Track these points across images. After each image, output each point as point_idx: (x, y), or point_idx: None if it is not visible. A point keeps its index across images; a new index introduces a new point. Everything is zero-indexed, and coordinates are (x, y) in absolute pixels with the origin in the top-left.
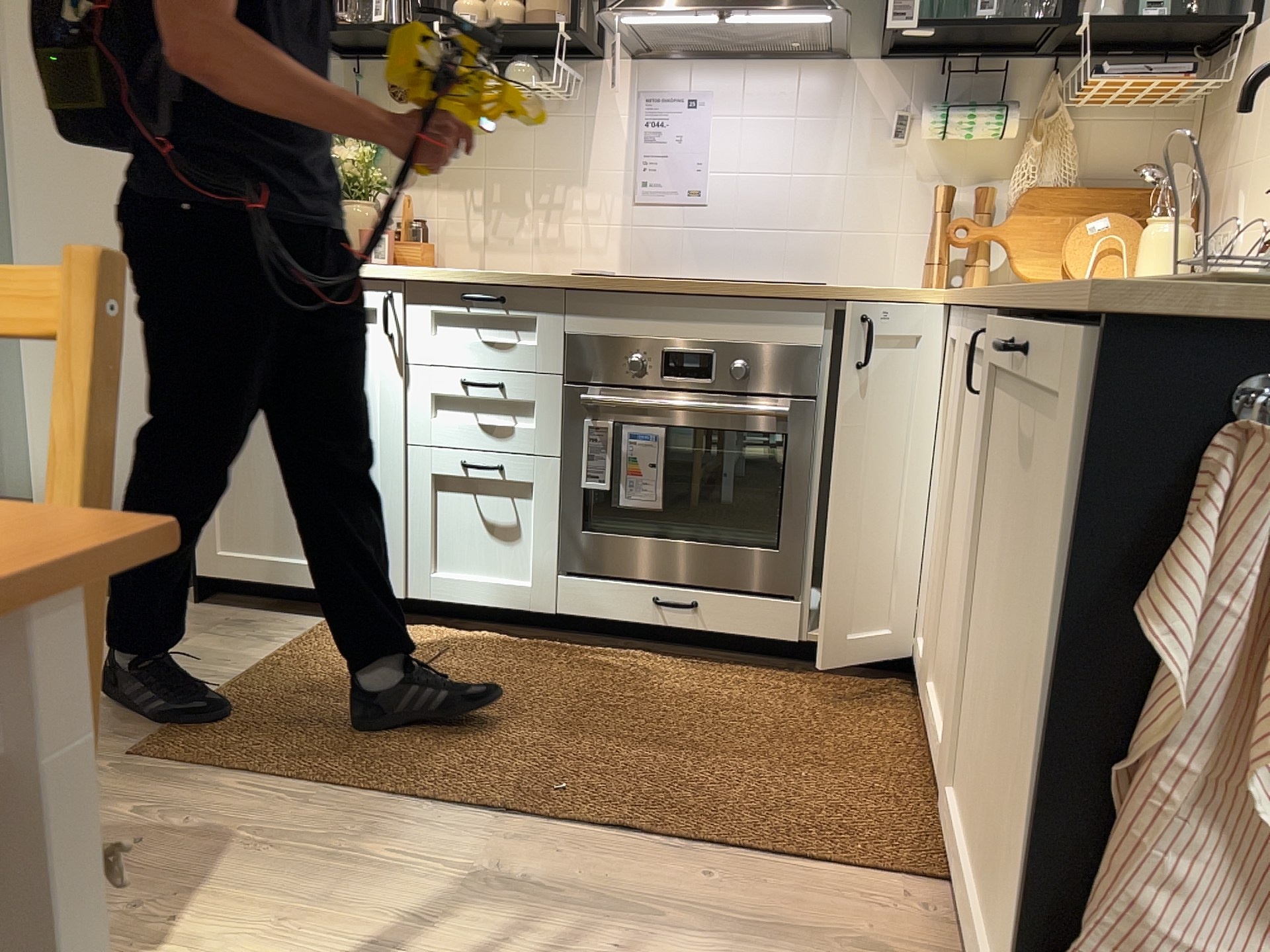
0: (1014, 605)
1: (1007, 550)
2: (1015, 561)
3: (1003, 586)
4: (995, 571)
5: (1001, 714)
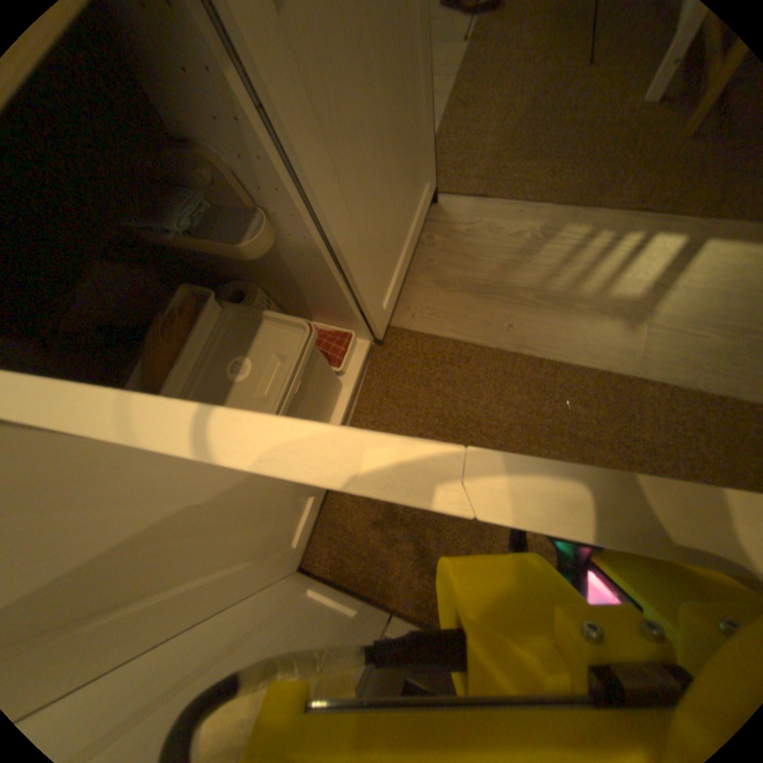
0: (380, 117)
1: (361, 120)
2: (370, 98)
3: (367, 147)
4: (355, 176)
5: (392, 183)
